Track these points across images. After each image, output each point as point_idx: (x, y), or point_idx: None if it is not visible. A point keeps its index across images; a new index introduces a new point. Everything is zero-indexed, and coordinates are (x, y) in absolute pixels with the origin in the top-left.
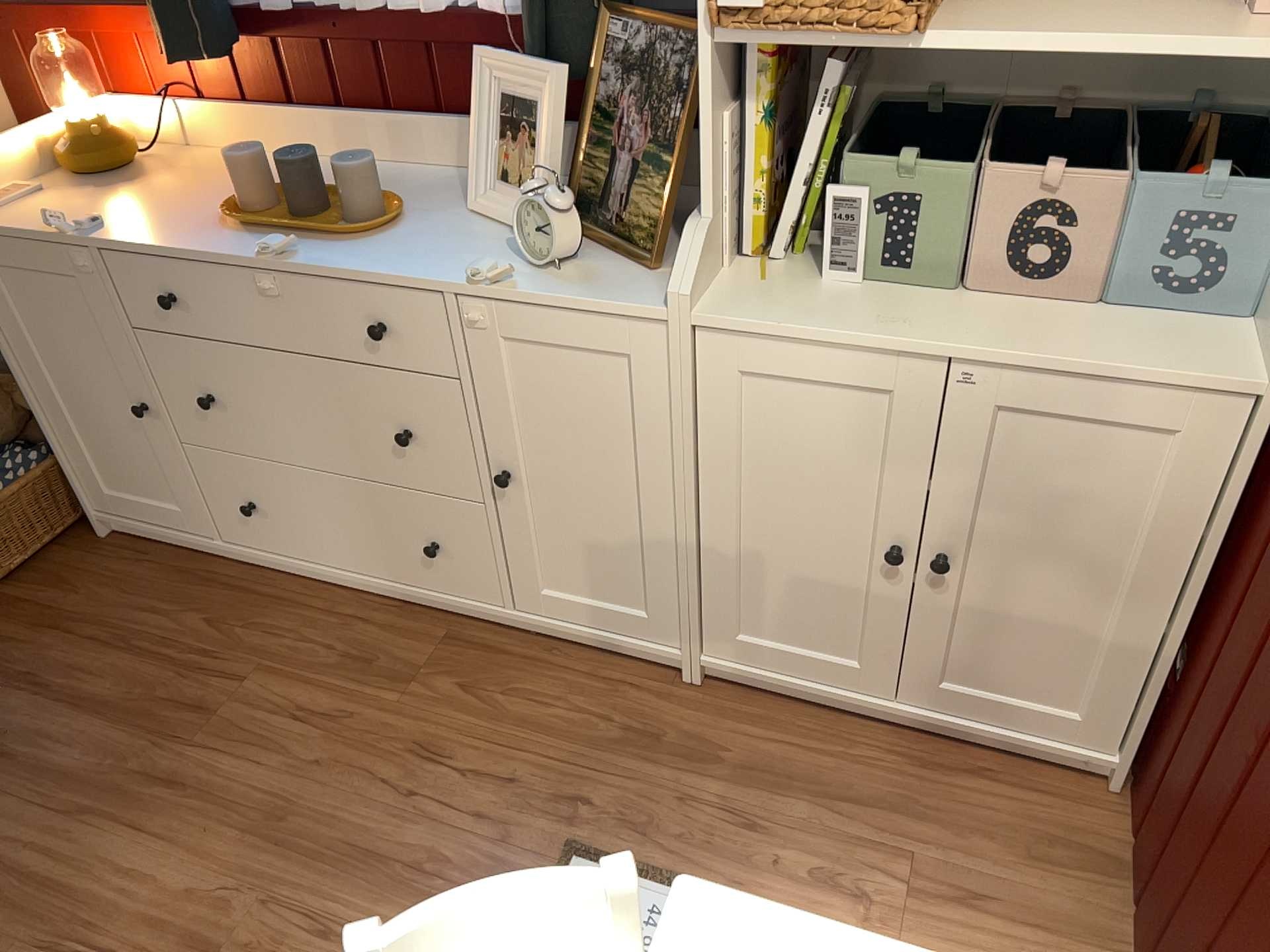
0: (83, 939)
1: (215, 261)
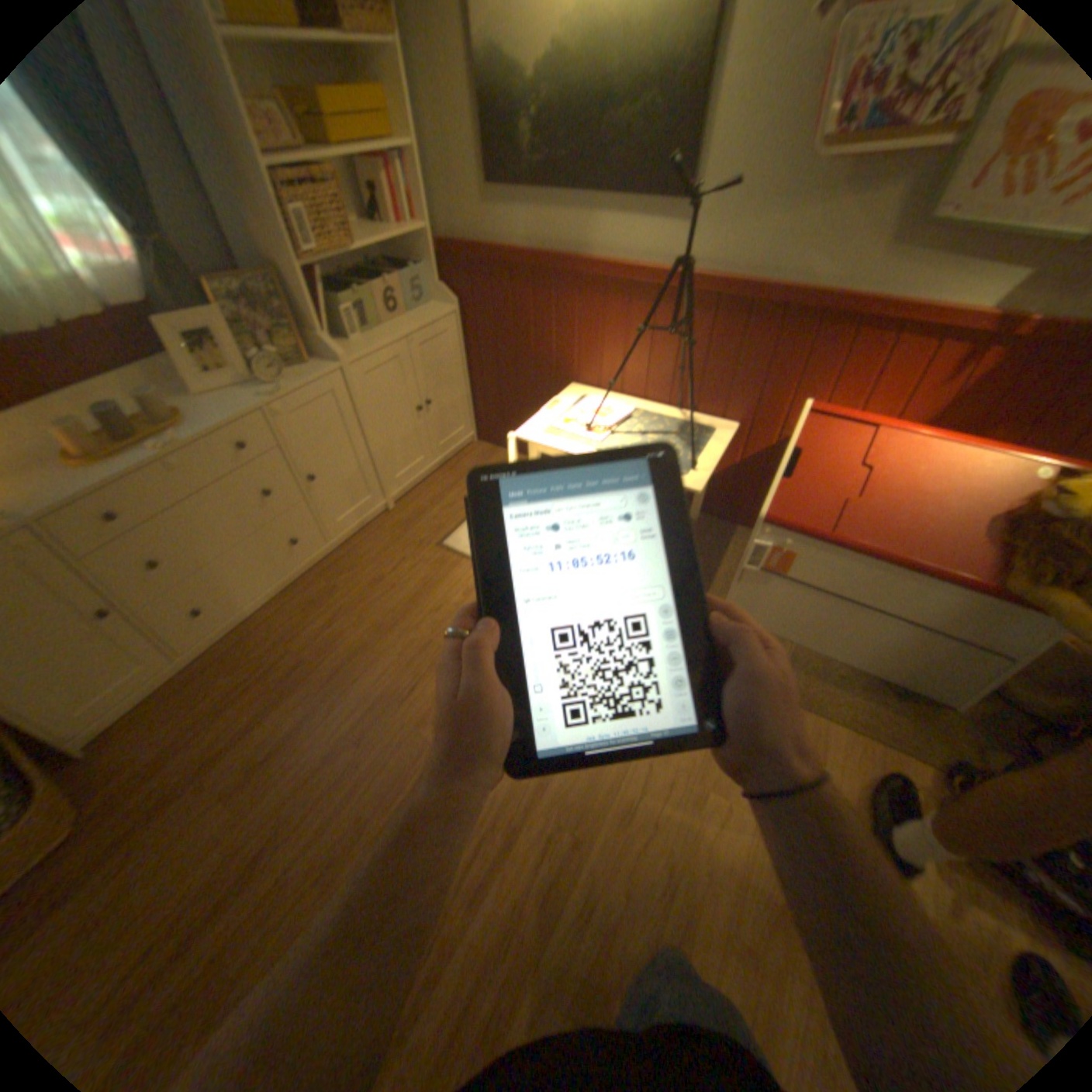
0: (400, 691)
1: (132, 471)
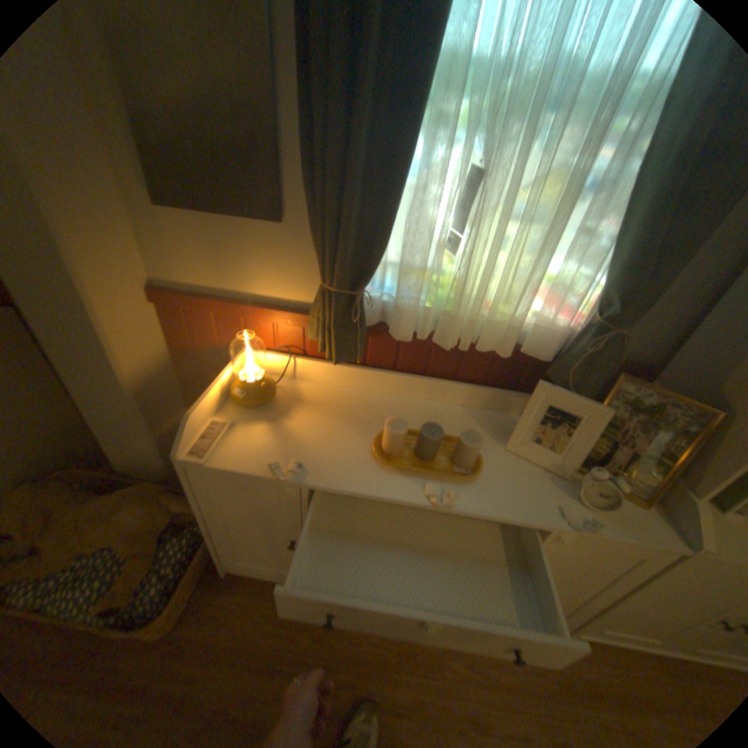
0: None
1: (395, 501)
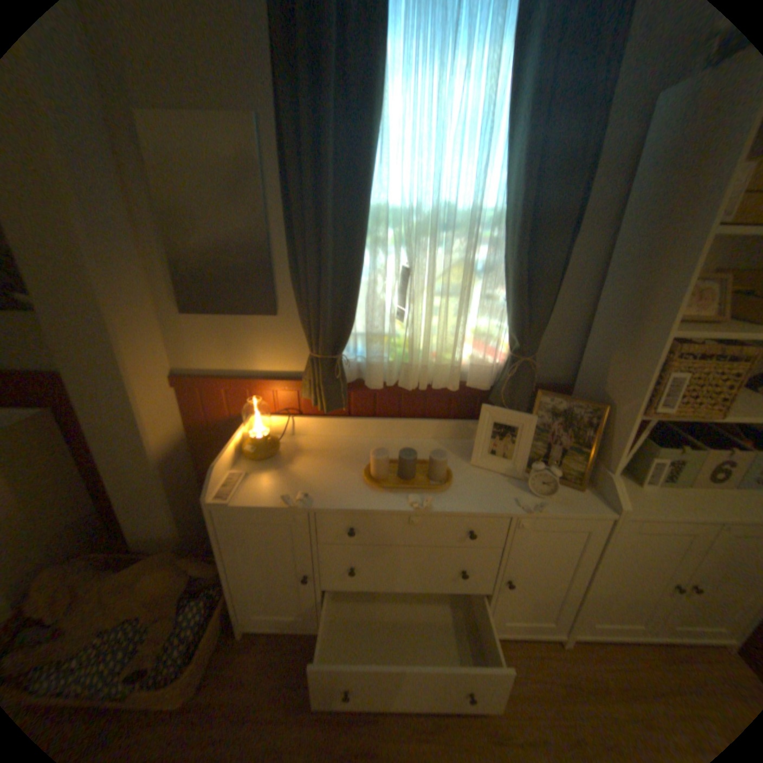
0: None
1: (385, 513)
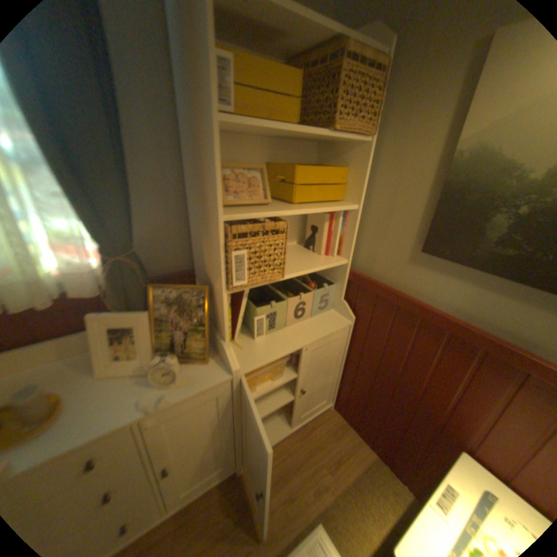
0: None
1: None
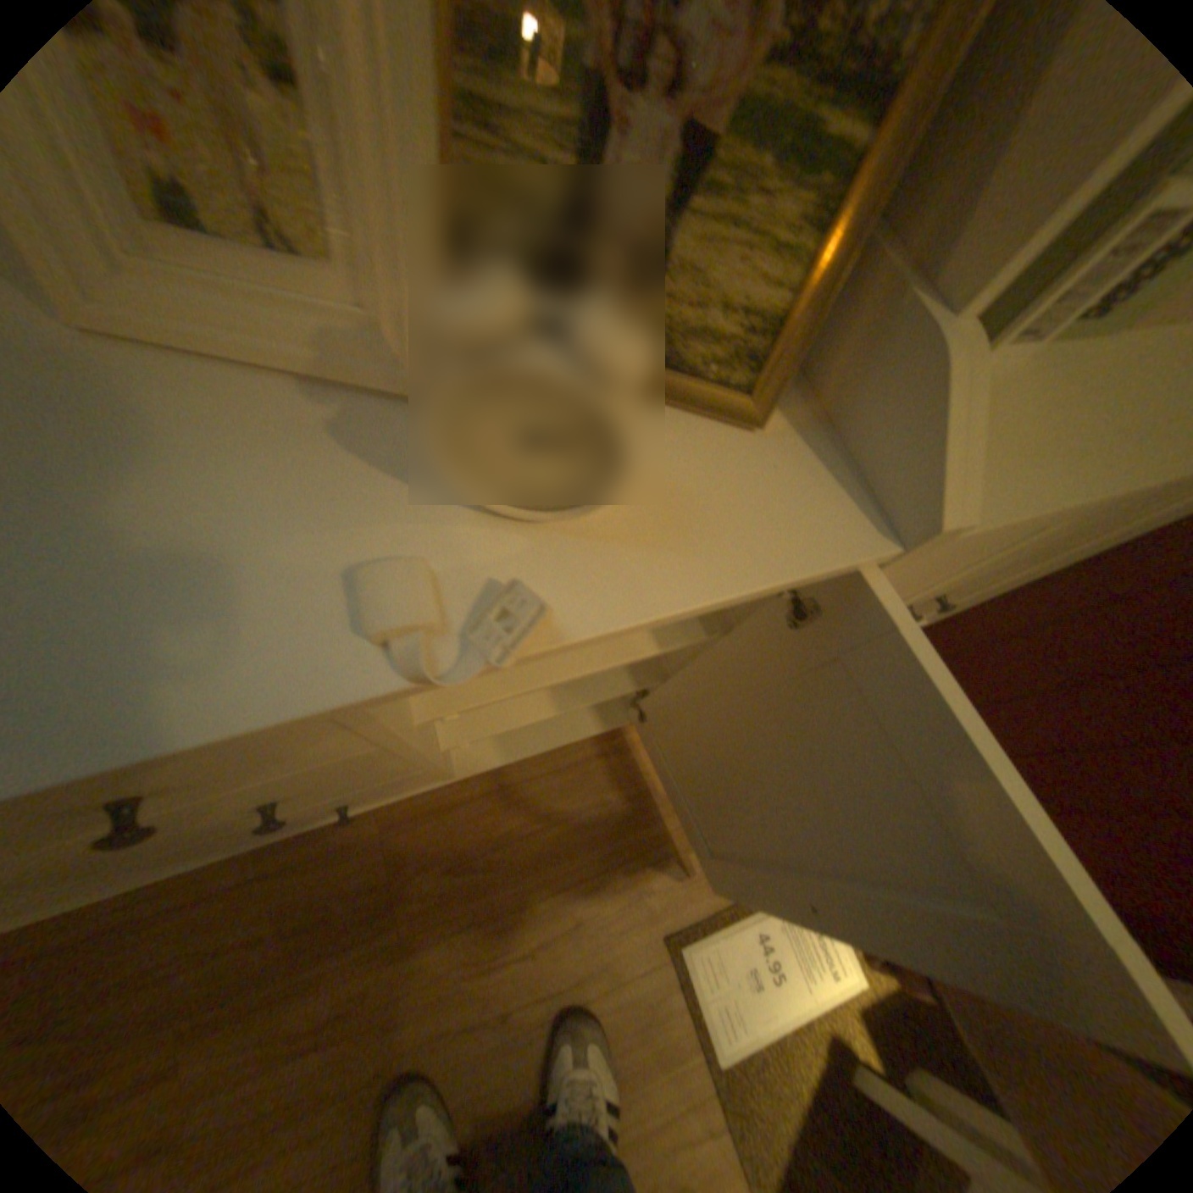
0: None
1: None
